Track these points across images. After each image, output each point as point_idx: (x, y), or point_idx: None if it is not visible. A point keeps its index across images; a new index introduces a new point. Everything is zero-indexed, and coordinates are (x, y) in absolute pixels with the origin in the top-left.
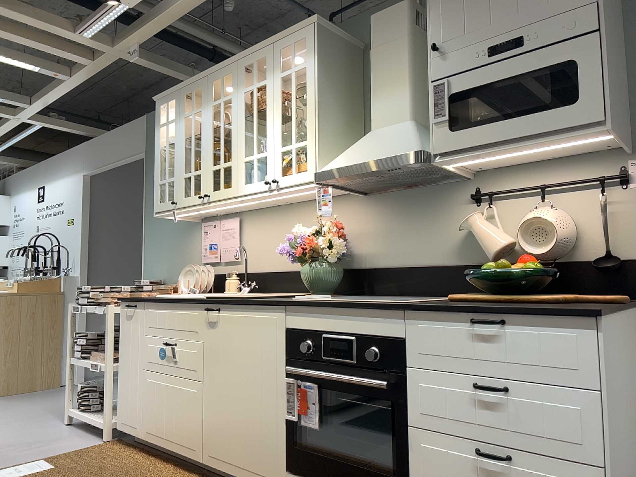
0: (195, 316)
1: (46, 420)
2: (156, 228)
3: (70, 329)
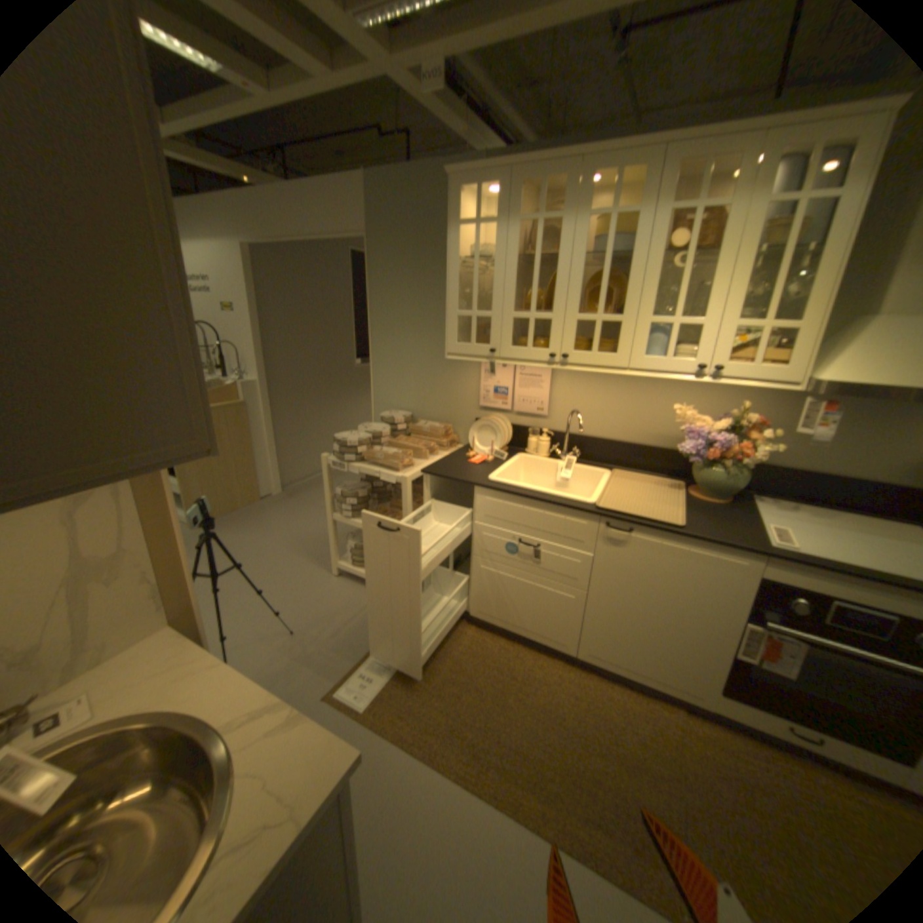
0: (582, 527)
1: (304, 570)
2: (394, 347)
3: (328, 486)
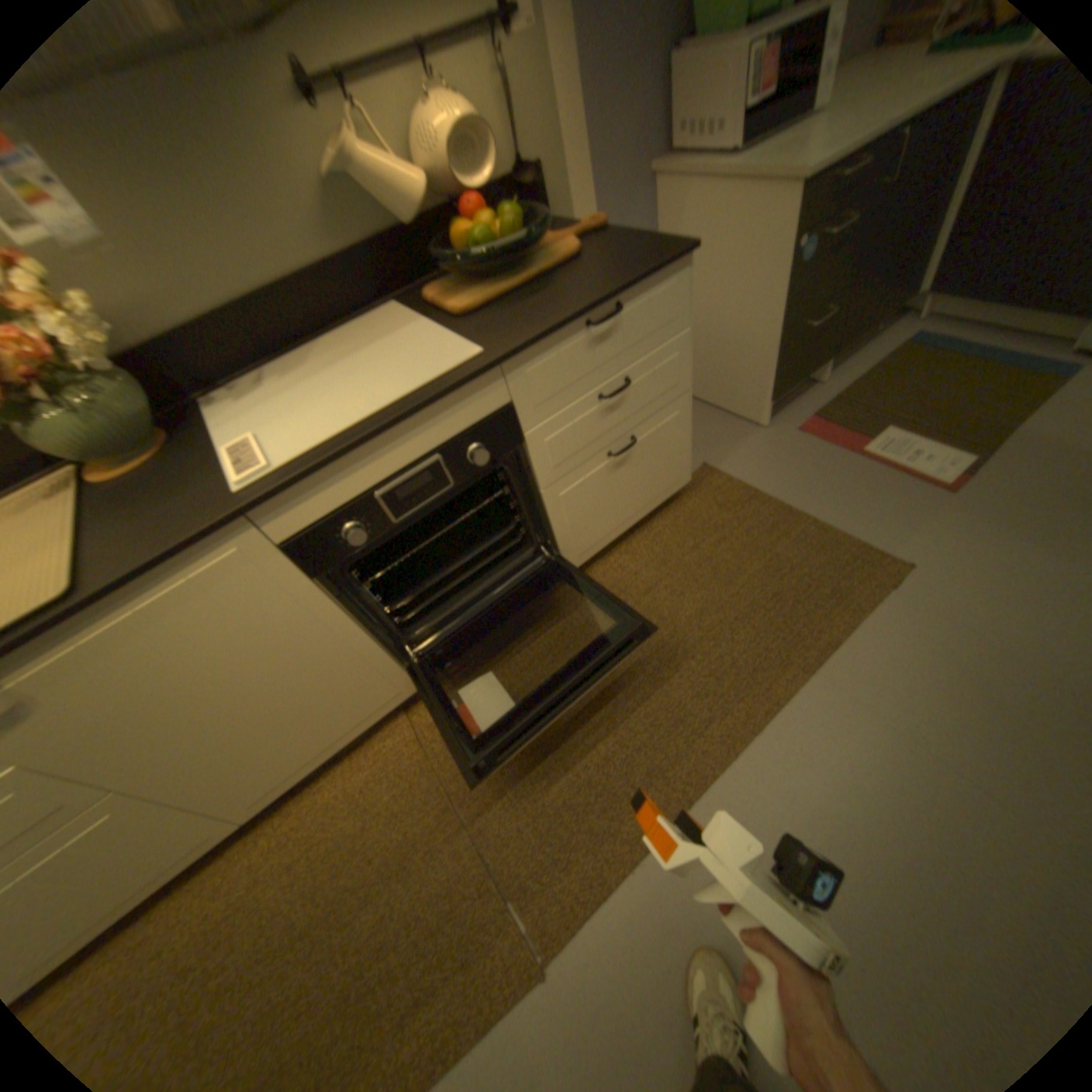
0: None
1: None
2: None
3: None
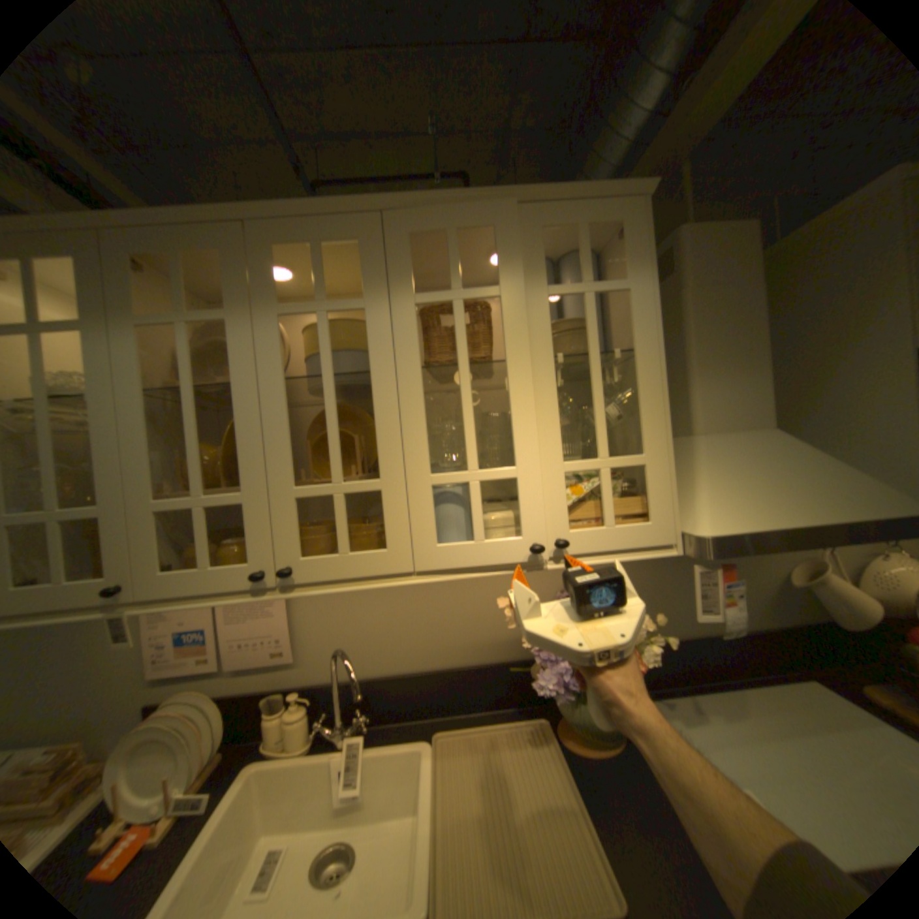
0: None
1: None
2: None
3: None
